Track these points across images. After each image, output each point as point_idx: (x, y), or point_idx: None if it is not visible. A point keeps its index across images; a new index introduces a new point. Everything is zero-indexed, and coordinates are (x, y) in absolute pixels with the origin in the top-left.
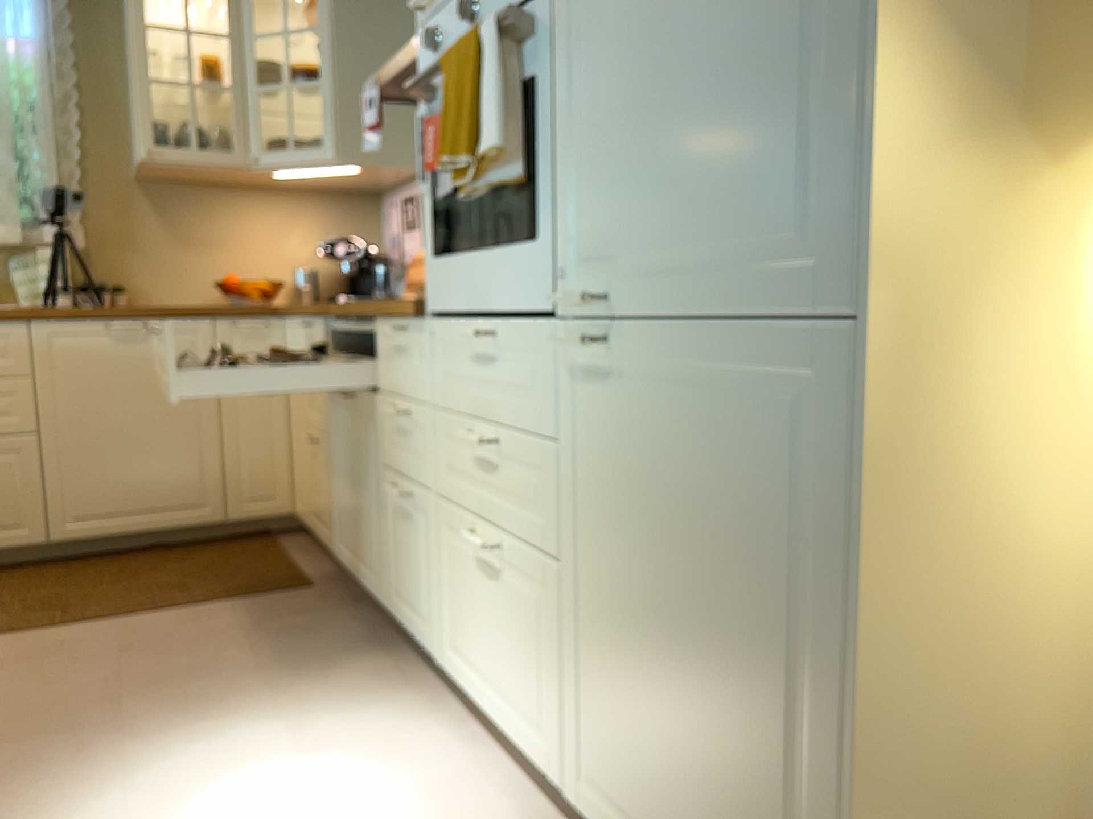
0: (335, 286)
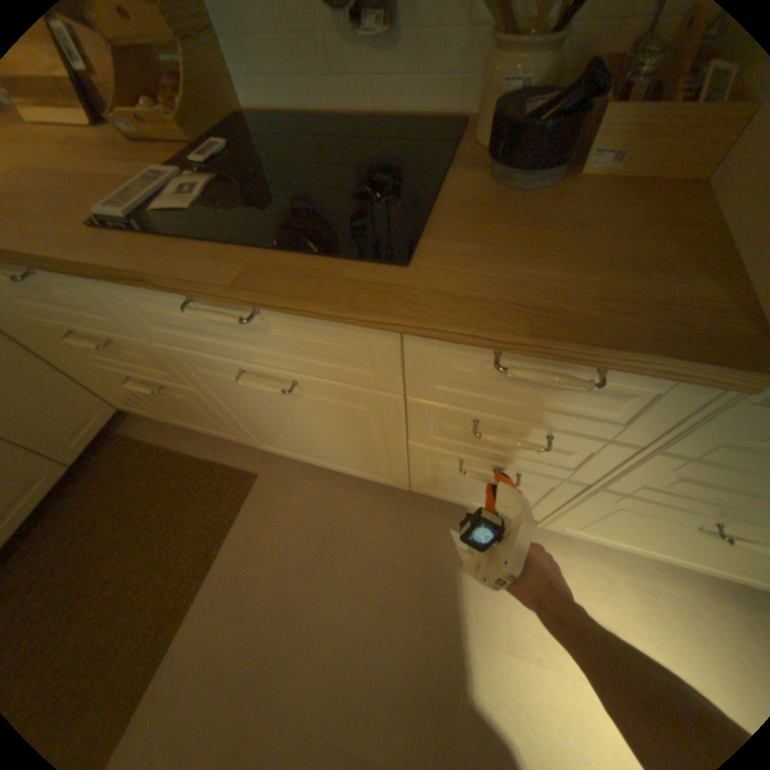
0: None
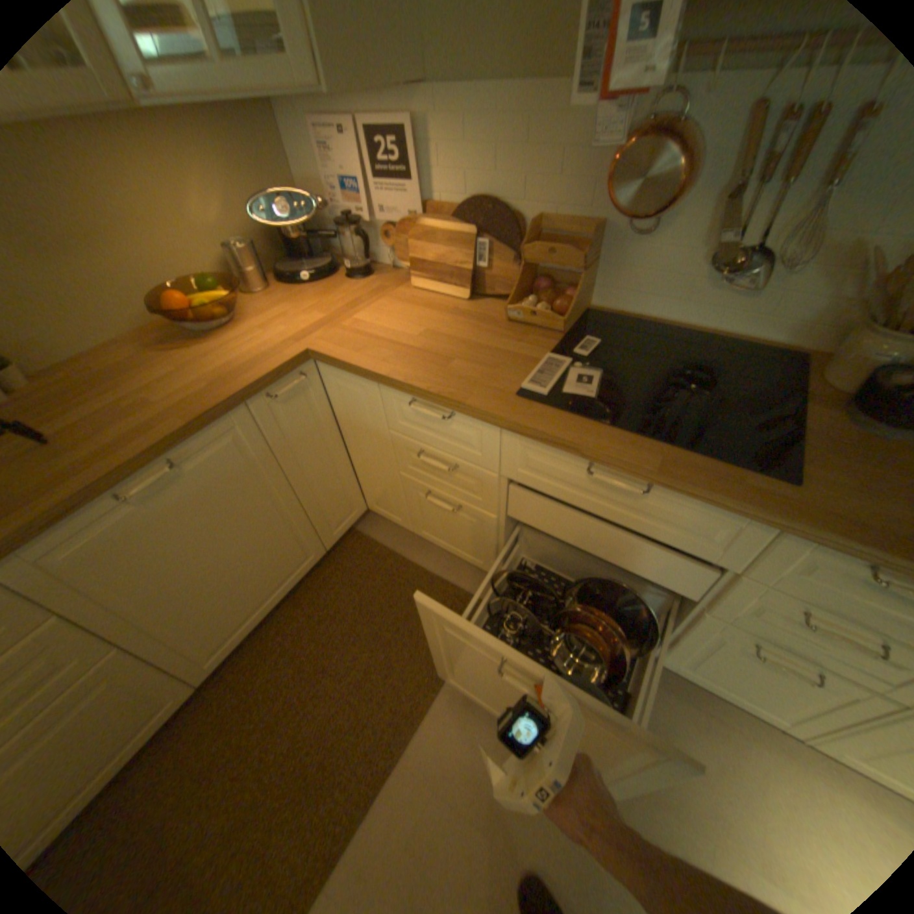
0: (263, 247)
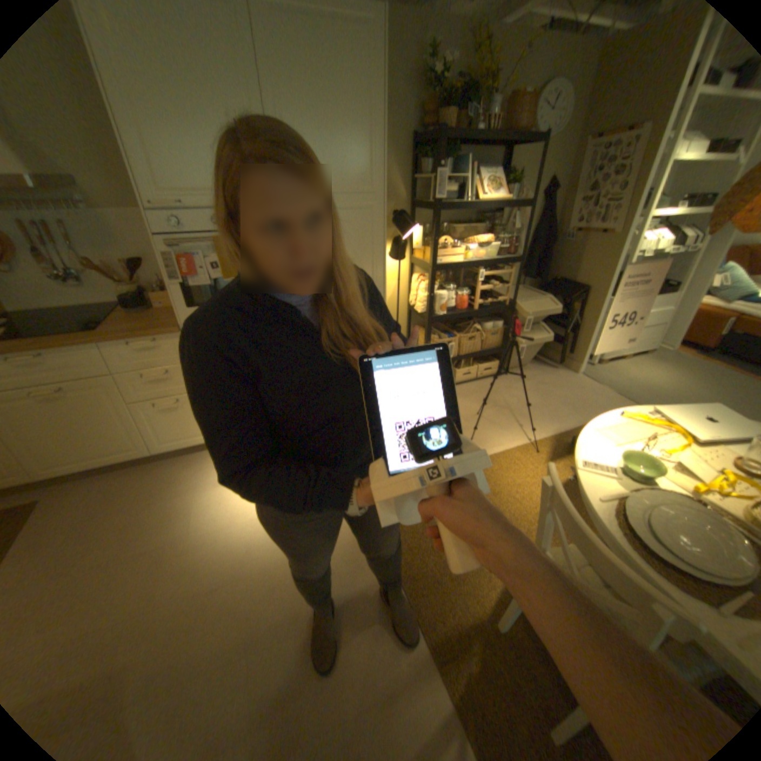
0: None
